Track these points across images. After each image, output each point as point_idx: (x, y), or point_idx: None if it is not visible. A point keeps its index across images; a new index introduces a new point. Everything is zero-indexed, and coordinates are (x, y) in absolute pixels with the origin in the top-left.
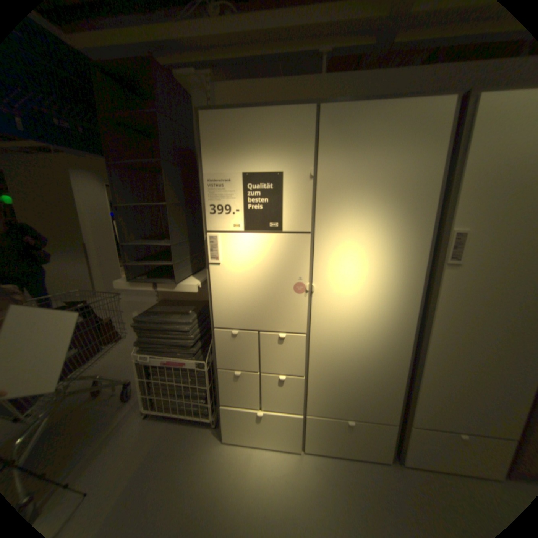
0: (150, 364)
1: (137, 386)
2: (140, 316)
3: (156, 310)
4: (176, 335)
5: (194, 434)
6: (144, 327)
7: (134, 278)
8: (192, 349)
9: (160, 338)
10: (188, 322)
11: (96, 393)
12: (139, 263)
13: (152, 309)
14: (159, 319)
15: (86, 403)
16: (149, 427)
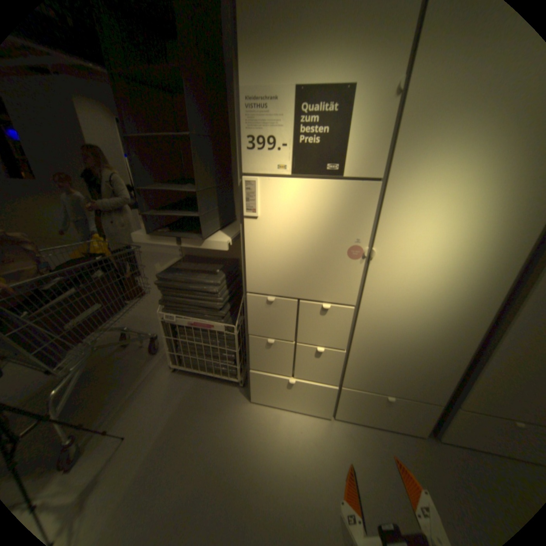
0: (177, 323)
1: (165, 343)
2: (164, 274)
3: (180, 267)
4: (203, 296)
5: (223, 391)
6: (169, 285)
7: (154, 230)
8: (221, 312)
9: (187, 298)
10: (216, 283)
11: (125, 343)
12: (159, 213)
13: (175, 266)
14: (184, 278)
15: (117, 352)
16: (178, 381)
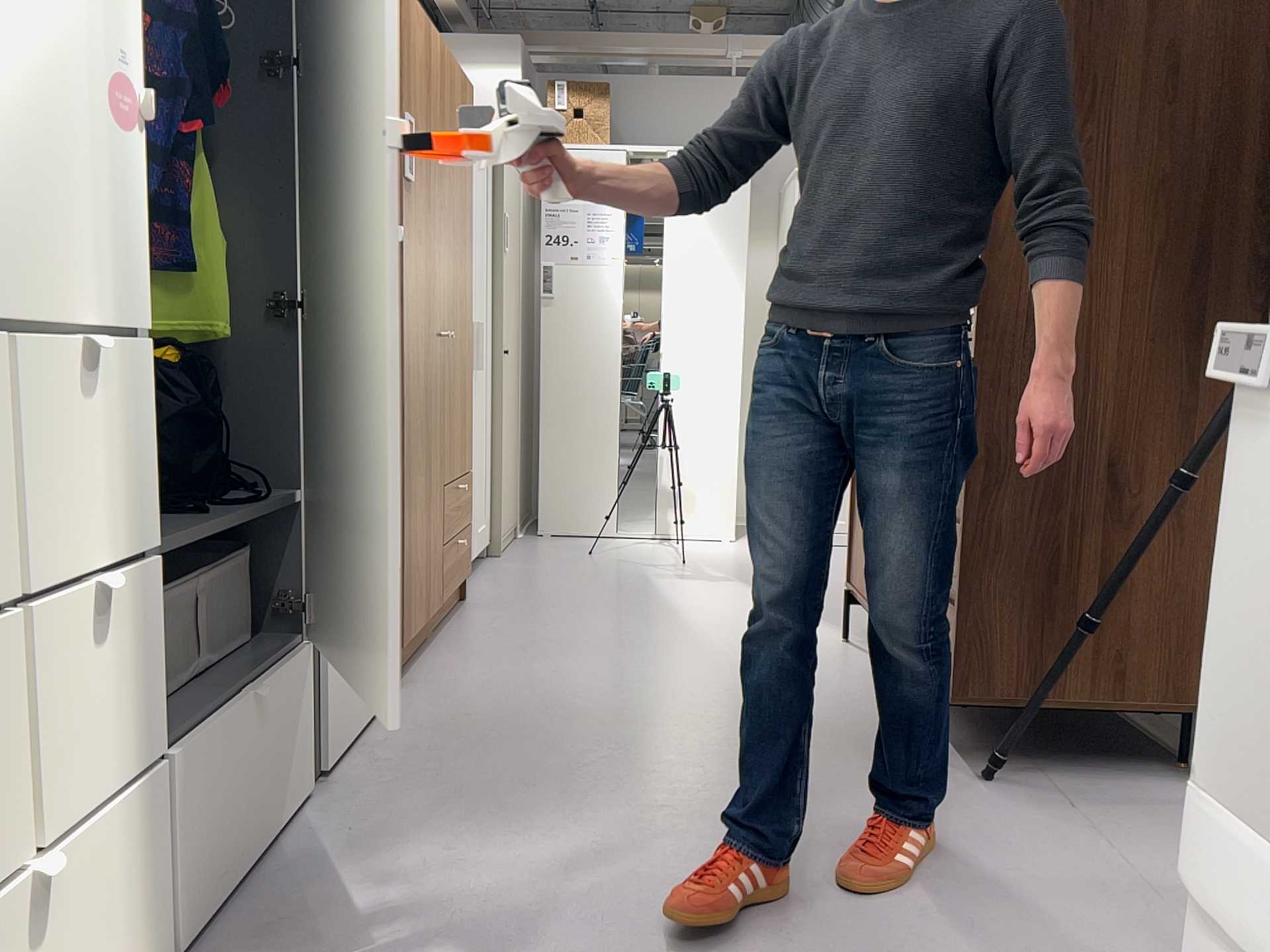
0: None
1: None
2: None
3: None
4: None
5: None
6: None
7: None
8: None
9: None
10: None
11: None
12: None
13: None
14: None
15: None
16: None
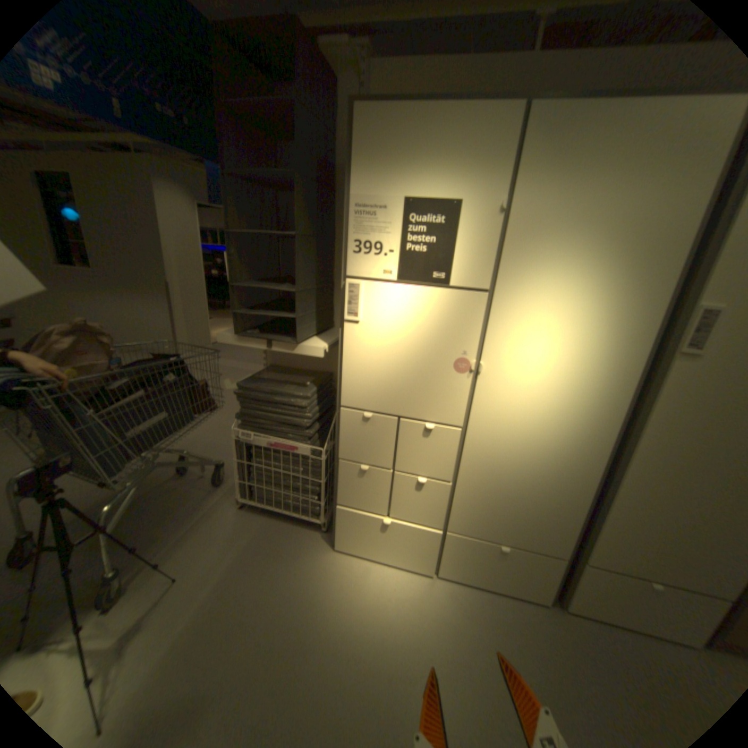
0: (254, 443)
1: (235, 468)
2: (246, 383)
3: (264, 377)
4: (289, 411)
5: (301, 535)
6: (250, 396)
7: (241, 332)
8: (308, 431)
9: (269, 413)
10: (306, 396)
11: (182, 472)
12: (250, 313)
13: (259, 375)
14: (269, 389)
15: (171, 481)
16: (246, 520)
